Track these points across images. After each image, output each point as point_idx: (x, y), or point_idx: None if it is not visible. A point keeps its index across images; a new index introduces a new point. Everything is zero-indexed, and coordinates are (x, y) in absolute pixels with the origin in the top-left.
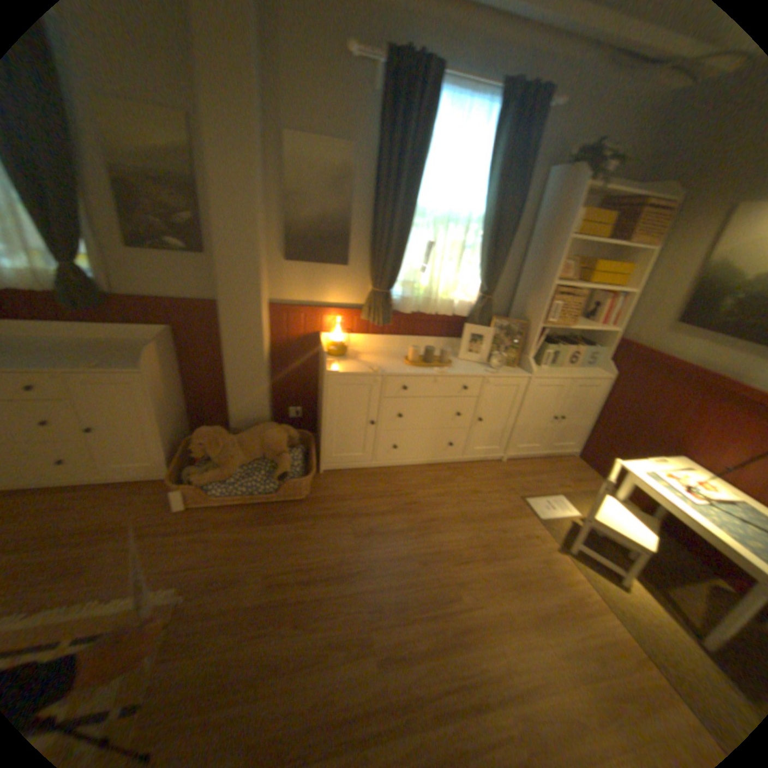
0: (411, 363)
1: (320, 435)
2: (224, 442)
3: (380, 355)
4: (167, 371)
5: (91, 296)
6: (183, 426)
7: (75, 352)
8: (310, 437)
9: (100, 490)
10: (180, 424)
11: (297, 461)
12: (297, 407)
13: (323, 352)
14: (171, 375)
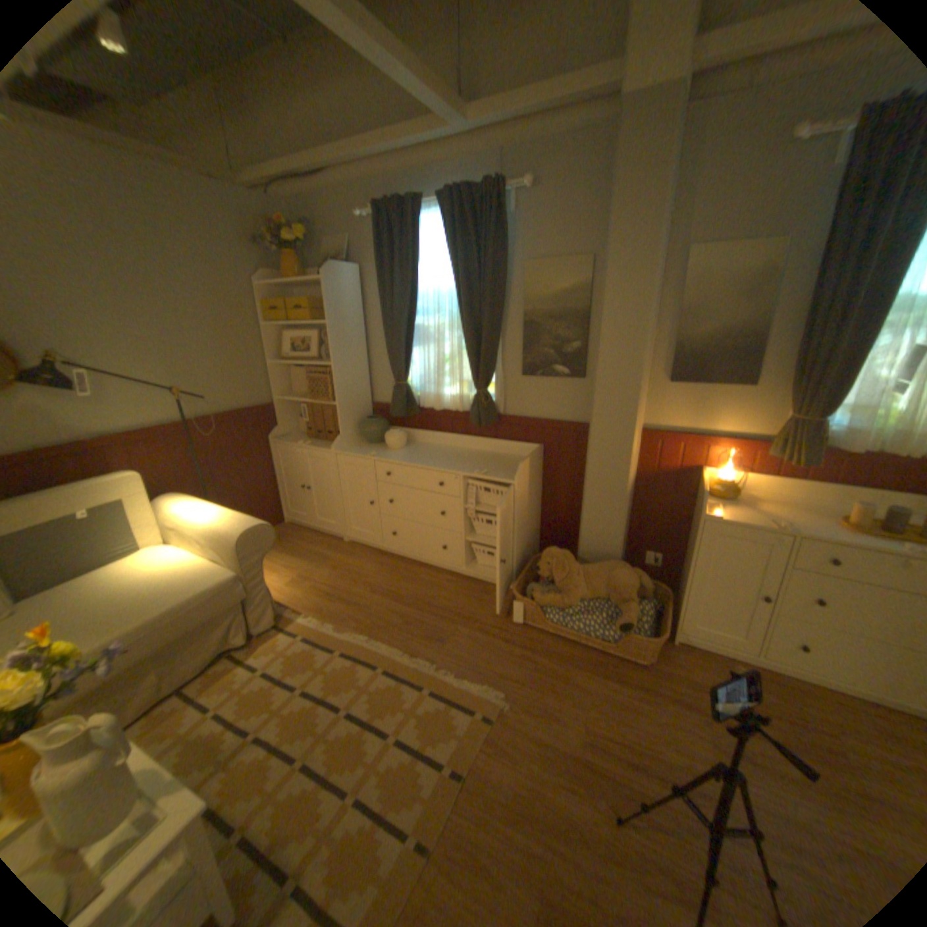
0: (855, 527)
1: (681, 596)
2: (568, 569)
3: (795, 507)
4: (530, 487)
5: (489, 416)
6: (533, 543)
7: (470, 460)
8: (667, 594)
9: (462, 581)
10: (531, 540)
11: (646, 618)
12: (655, 552)
13: (702, 491)
14: (533, 491)
